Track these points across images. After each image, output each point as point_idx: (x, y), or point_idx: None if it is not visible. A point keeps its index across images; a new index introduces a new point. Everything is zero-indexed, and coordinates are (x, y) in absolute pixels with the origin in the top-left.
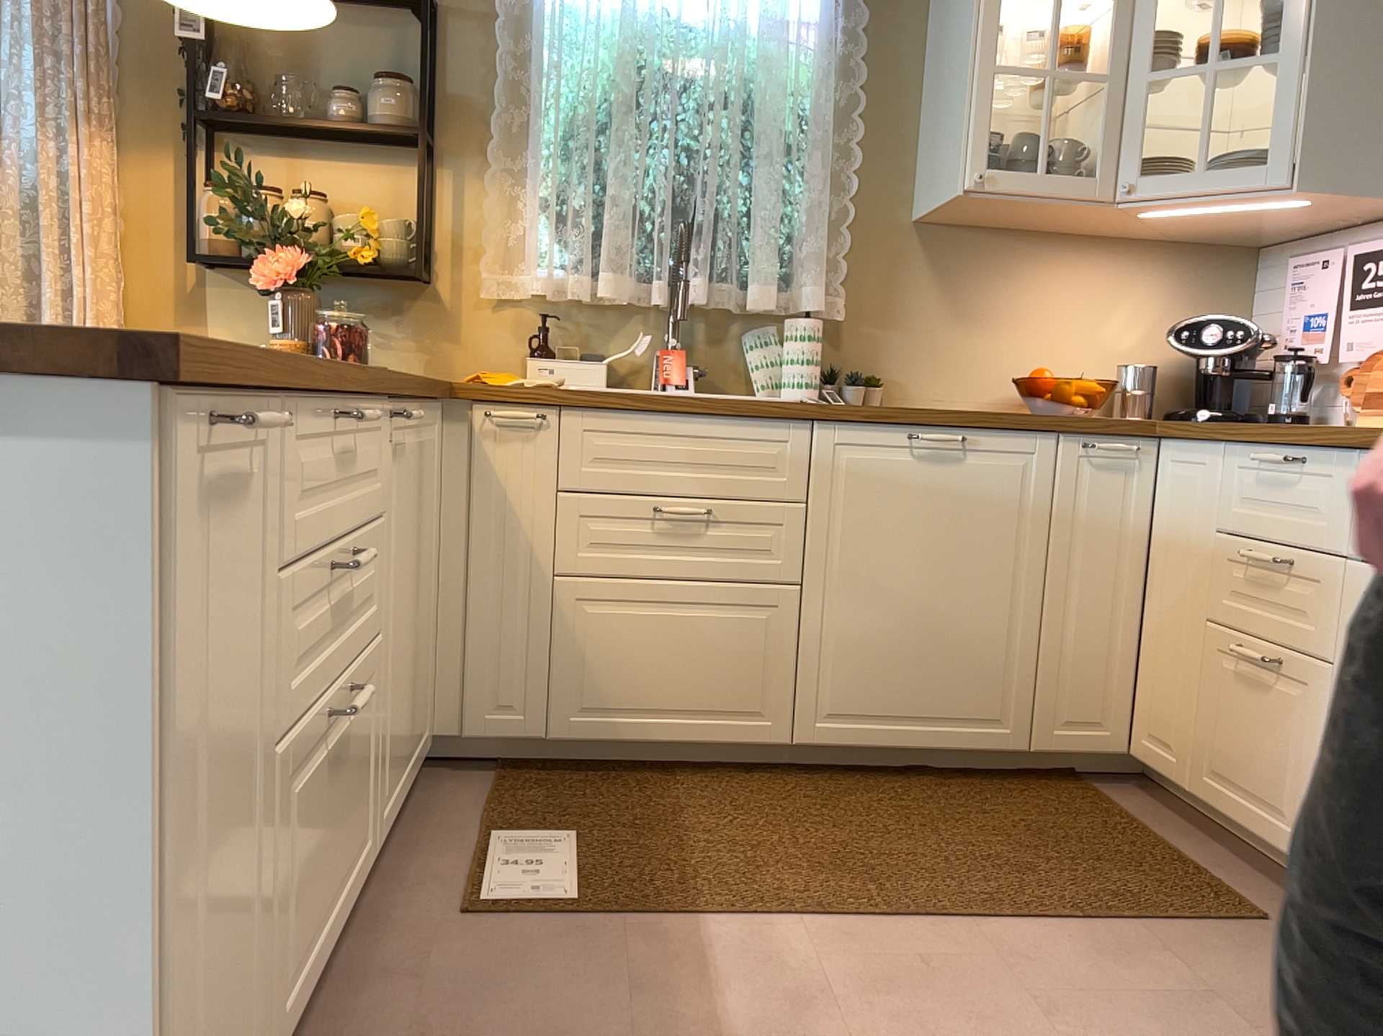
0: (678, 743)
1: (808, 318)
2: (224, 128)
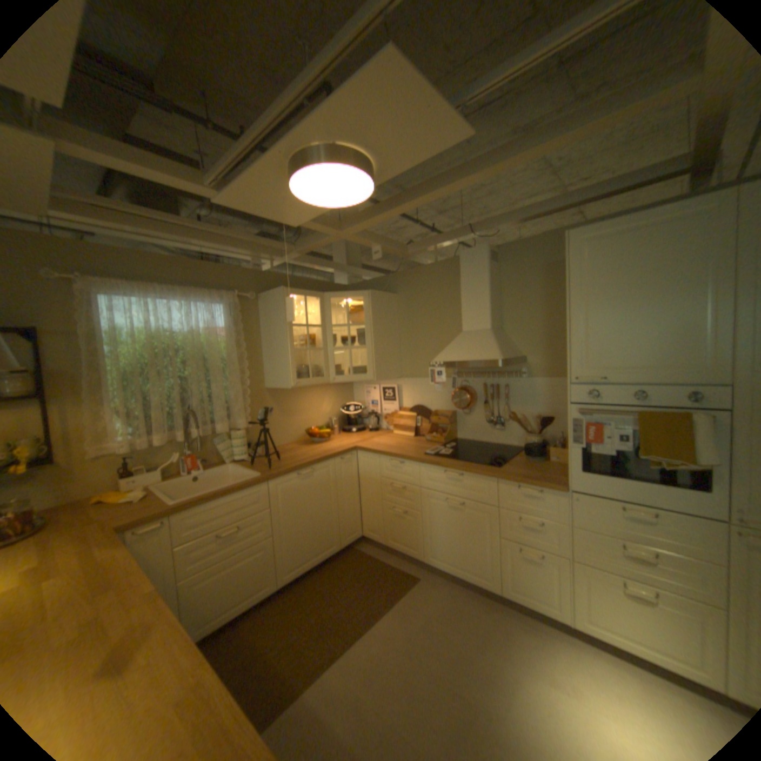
0: (239, 616)
1: (236, 429)
2: None
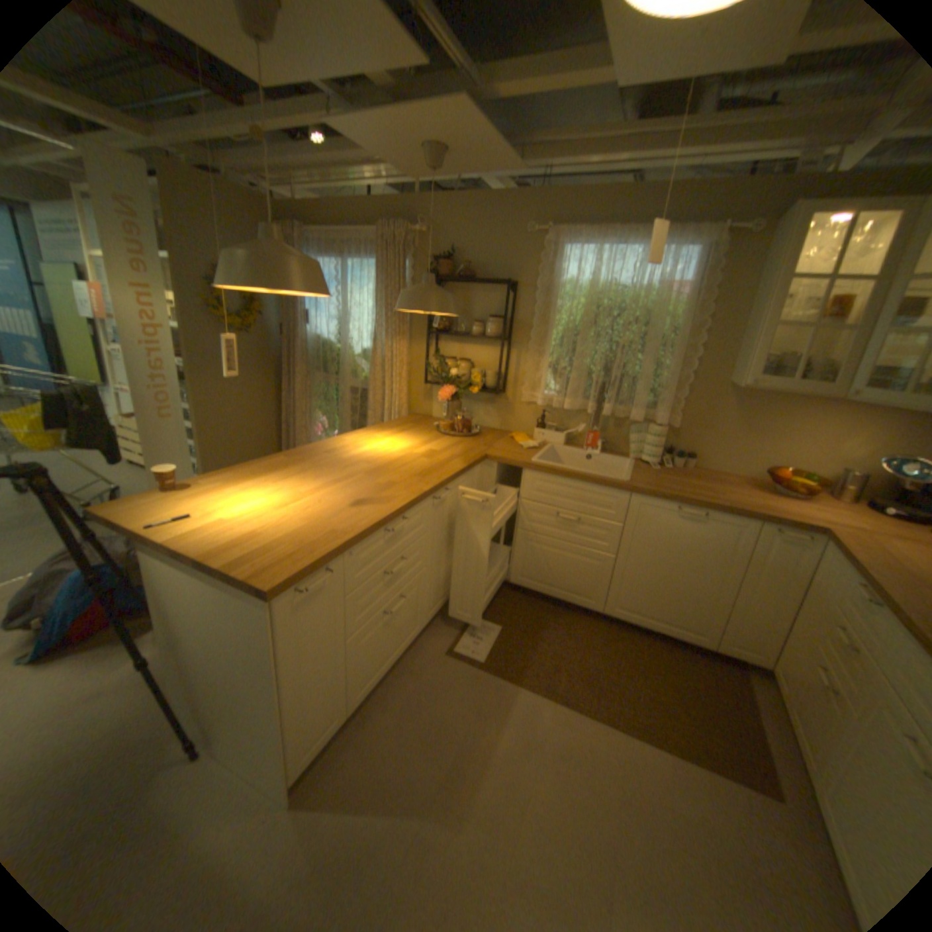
0: (557, 598)
1: (663, 423)
2: (439, 333)
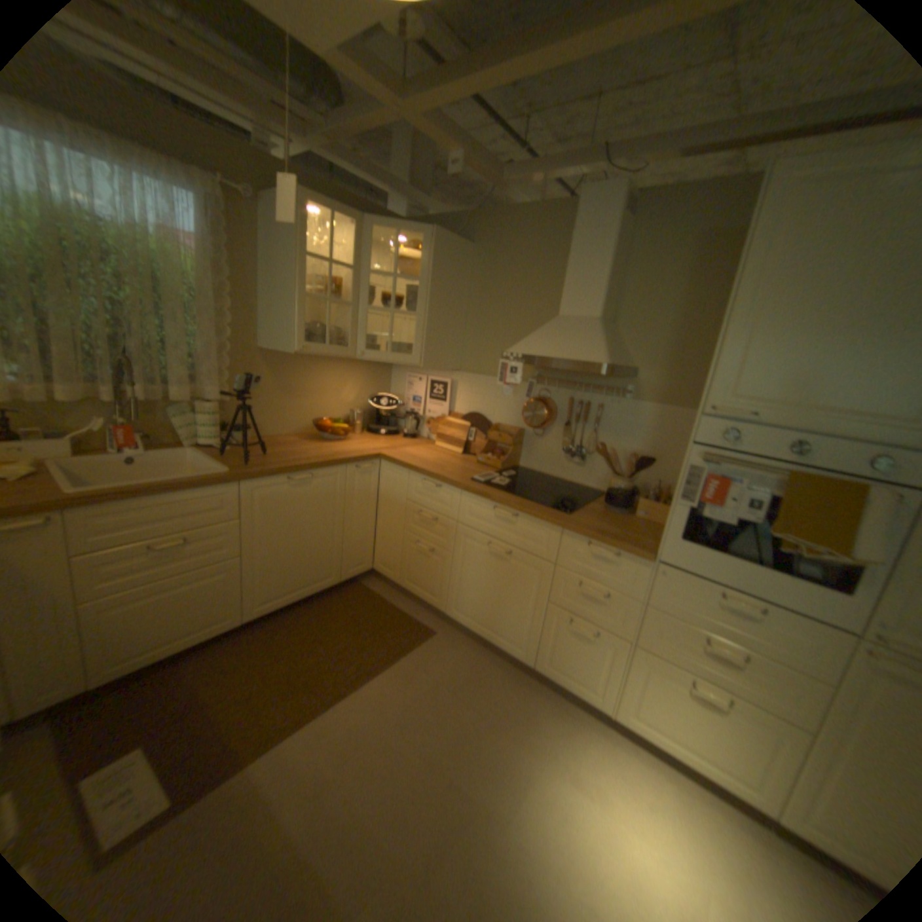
0: (182, 652)
1: (205, 400)
2: None
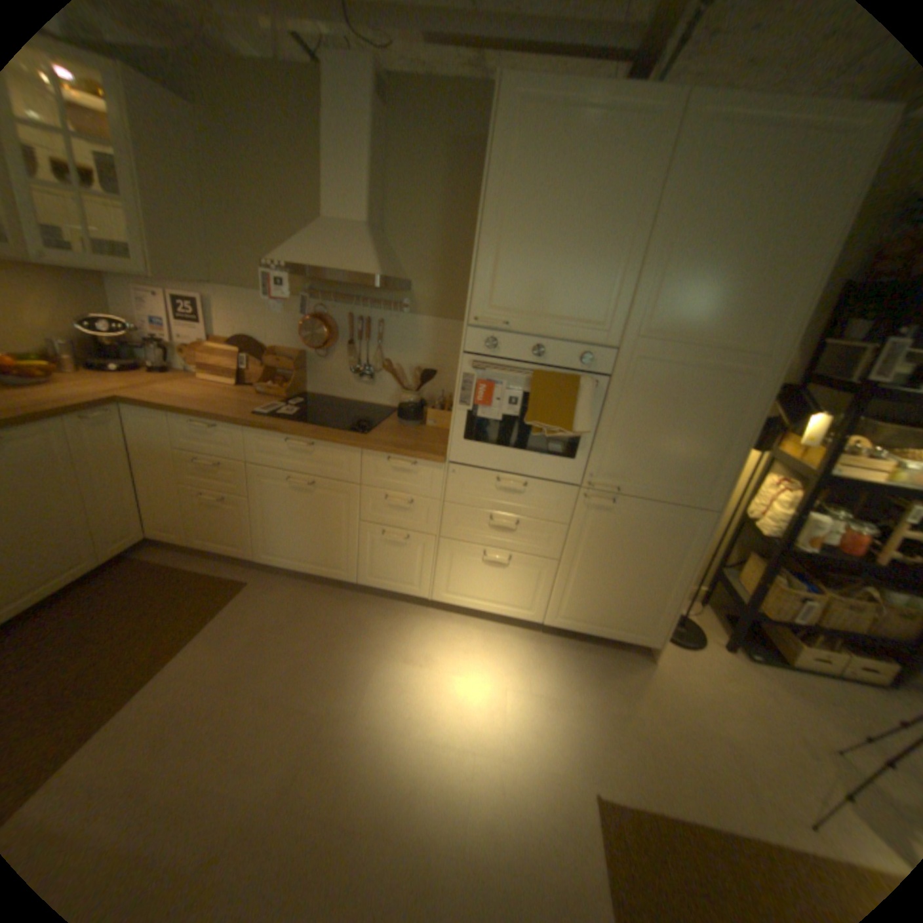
0: None
1: None
2: None
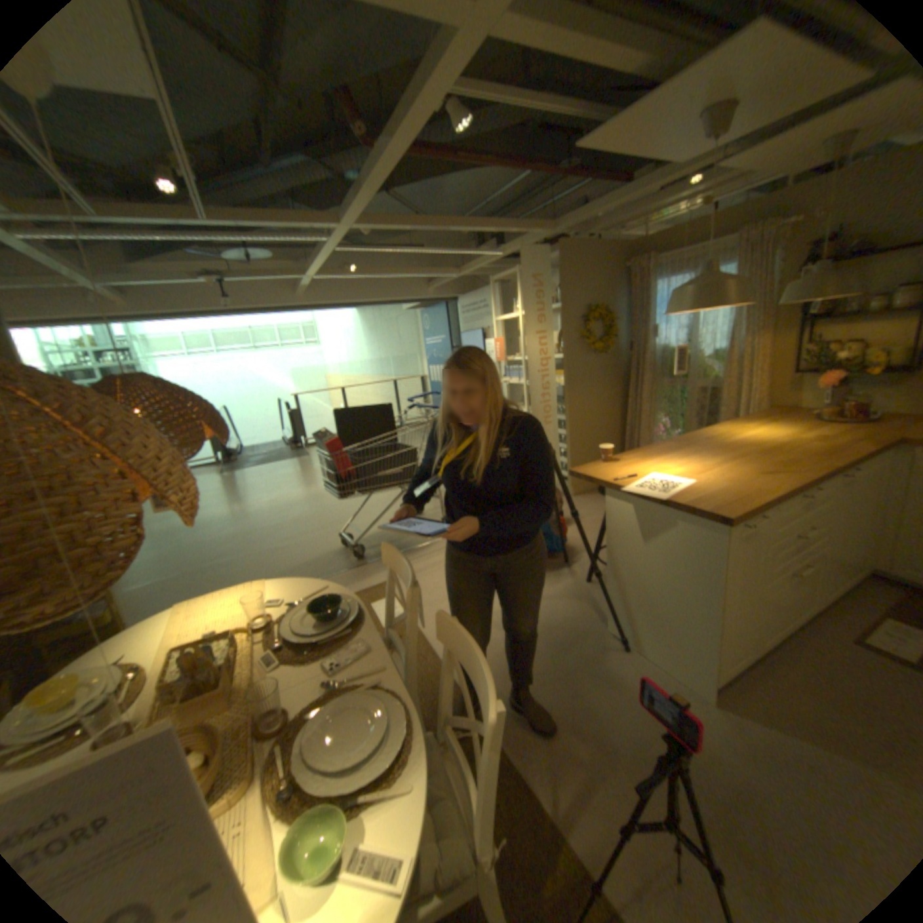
0: None
1: None
2: (814, 318)
